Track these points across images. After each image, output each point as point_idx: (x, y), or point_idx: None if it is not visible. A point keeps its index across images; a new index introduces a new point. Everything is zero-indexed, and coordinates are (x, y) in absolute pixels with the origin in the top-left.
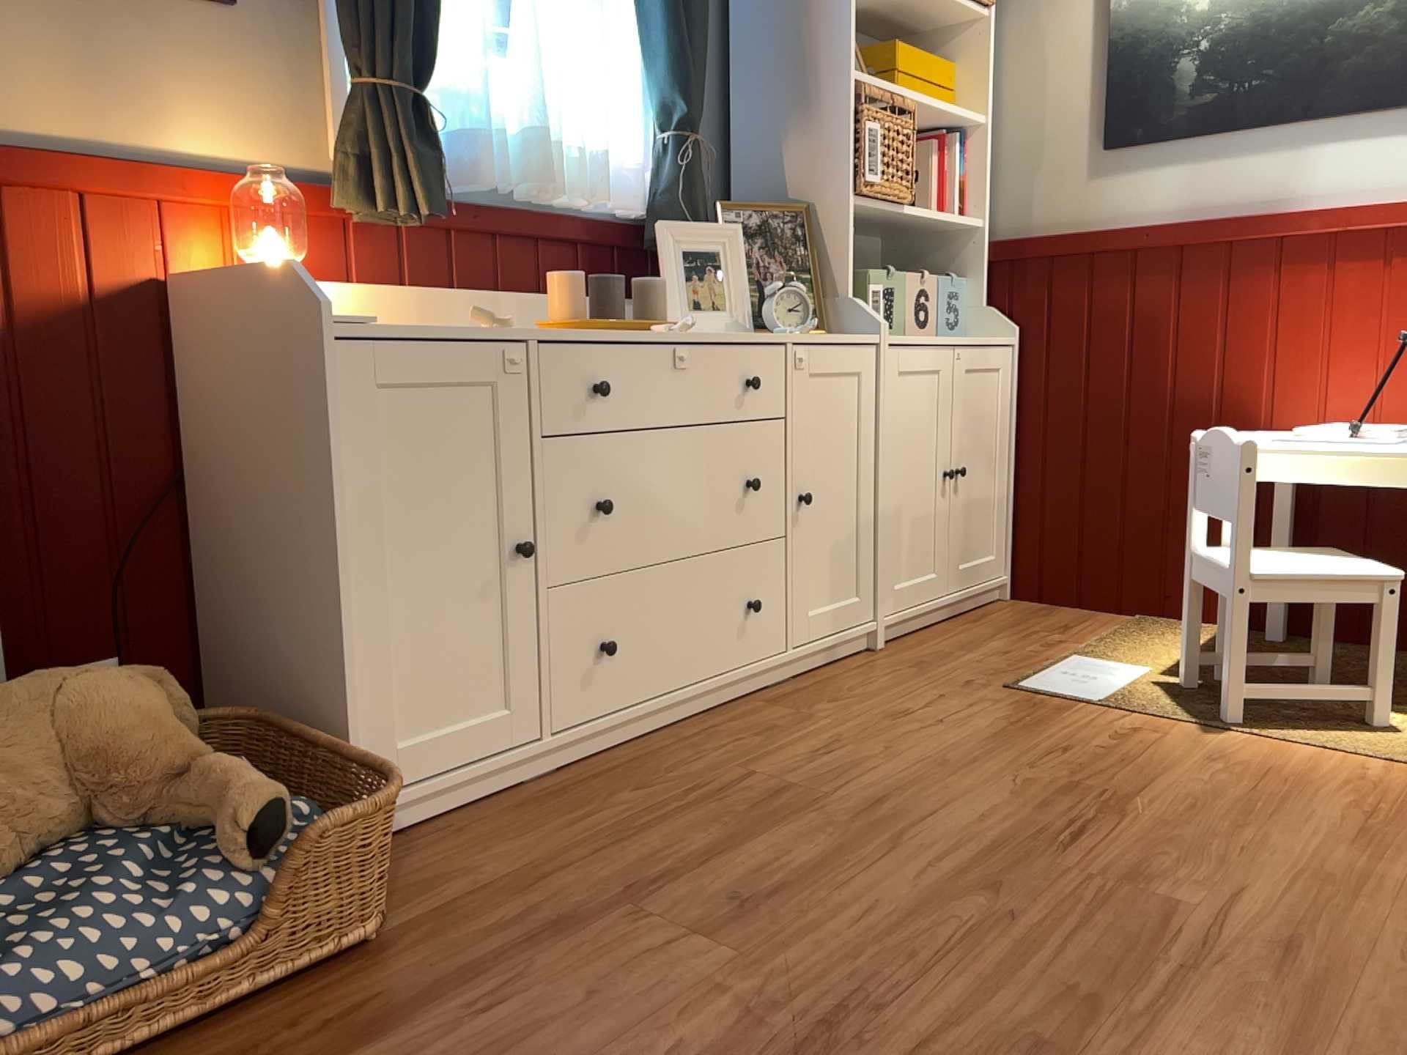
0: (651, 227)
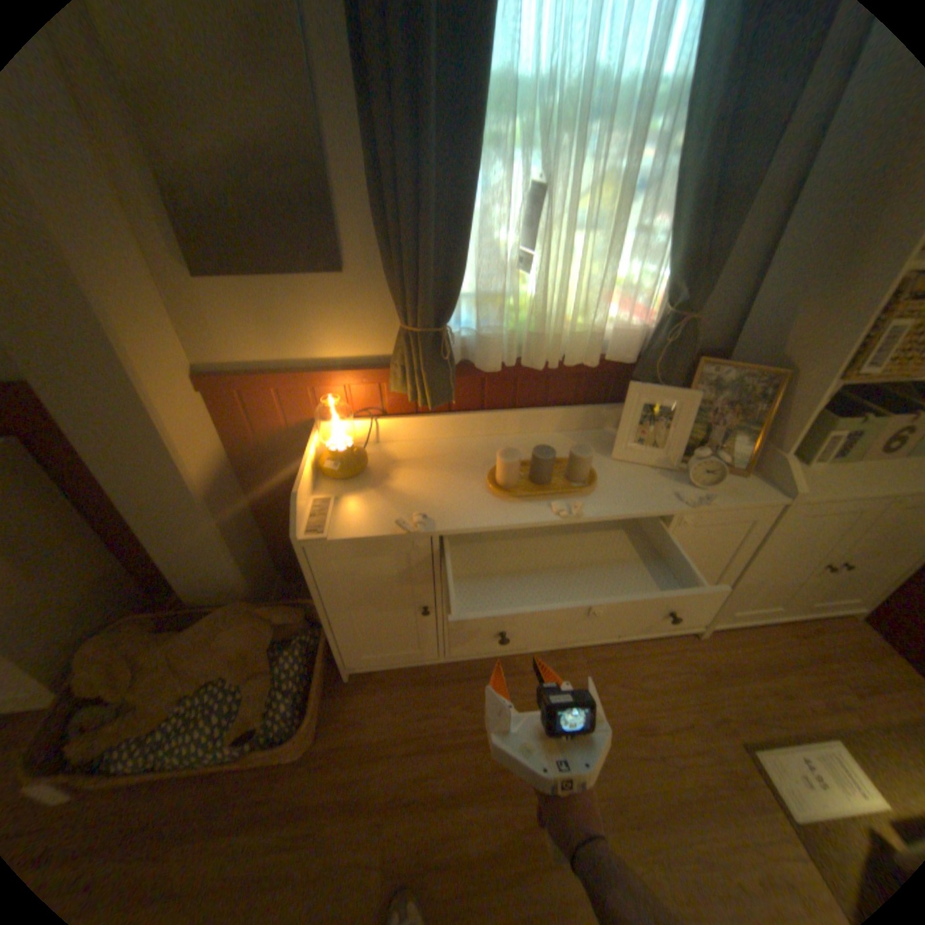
0: (638, 370)
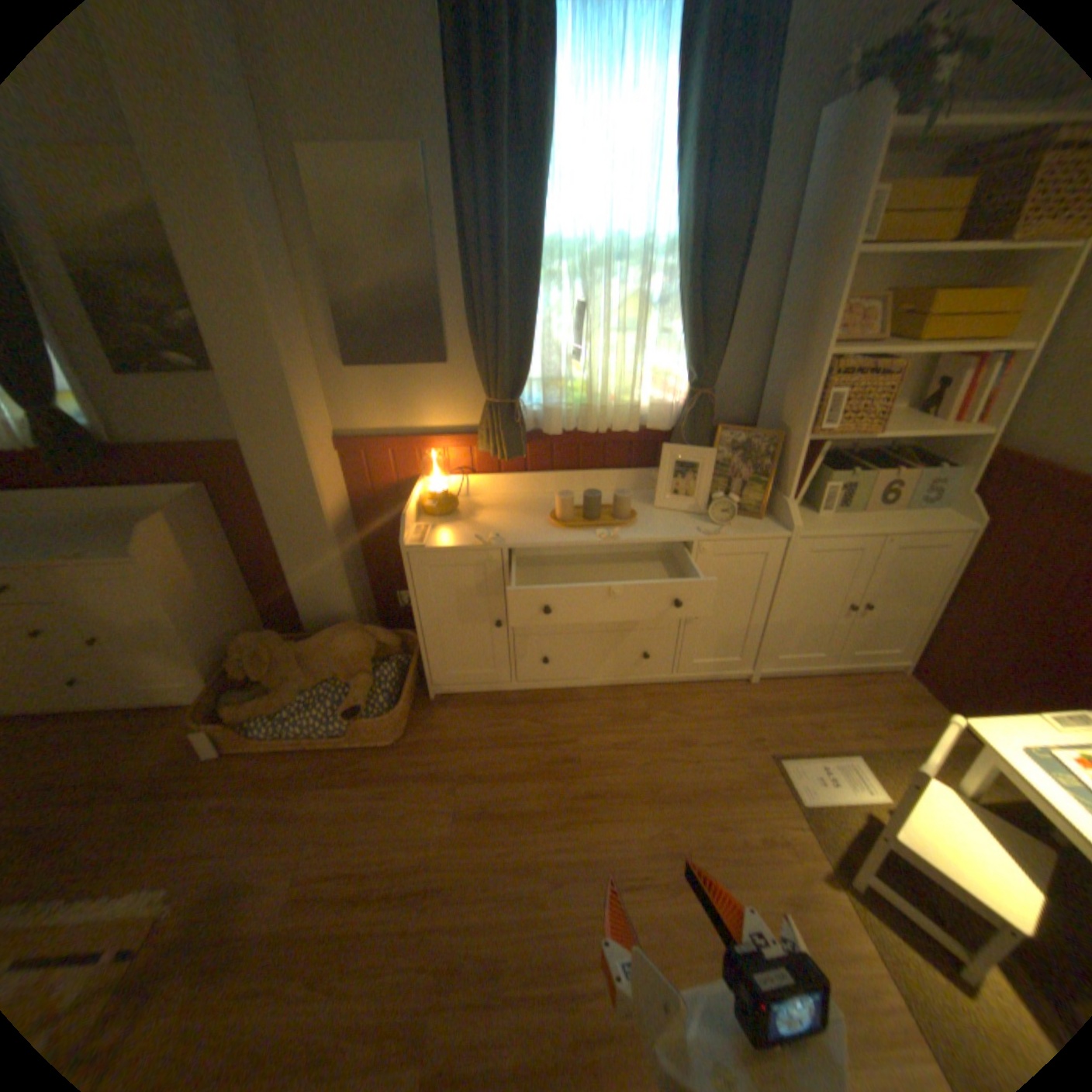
0: (673, 438)
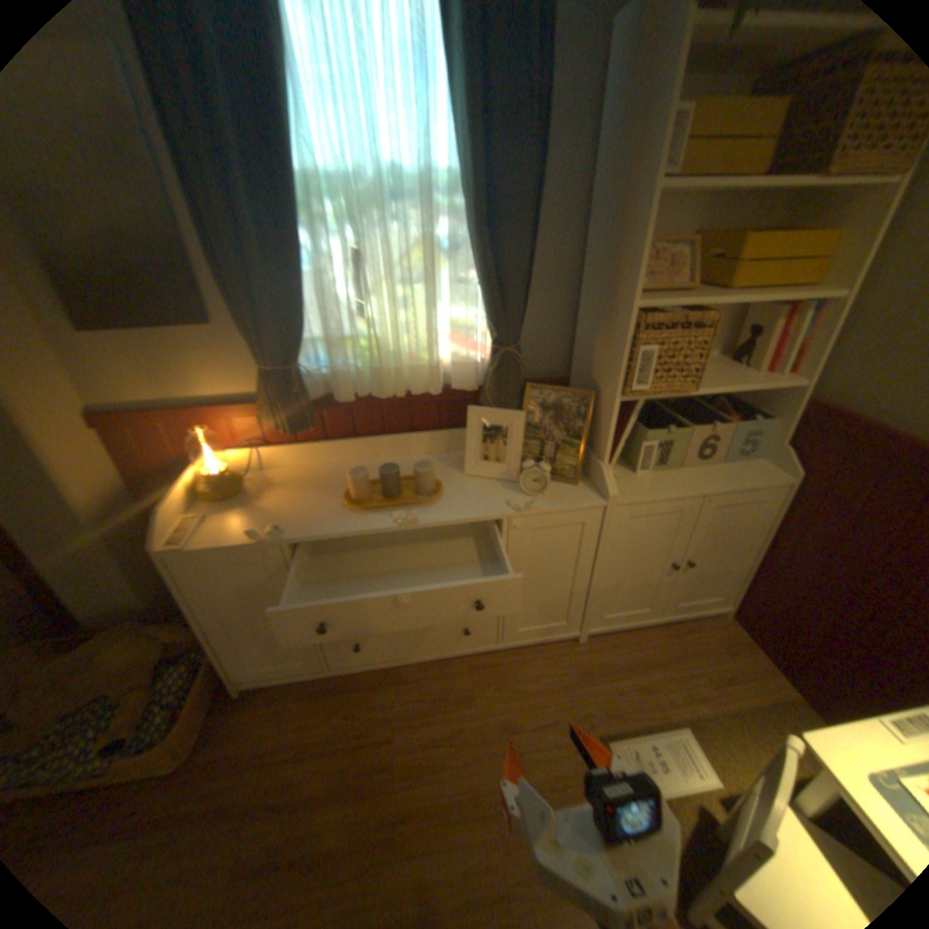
0: (481, 397)
